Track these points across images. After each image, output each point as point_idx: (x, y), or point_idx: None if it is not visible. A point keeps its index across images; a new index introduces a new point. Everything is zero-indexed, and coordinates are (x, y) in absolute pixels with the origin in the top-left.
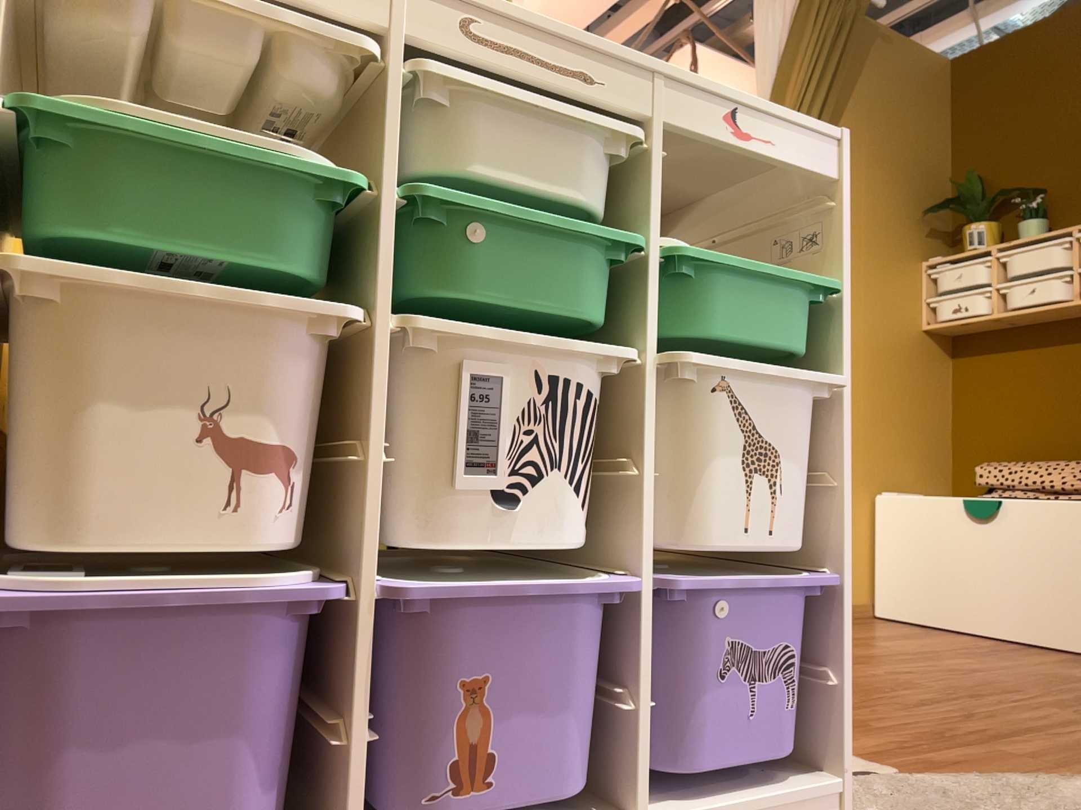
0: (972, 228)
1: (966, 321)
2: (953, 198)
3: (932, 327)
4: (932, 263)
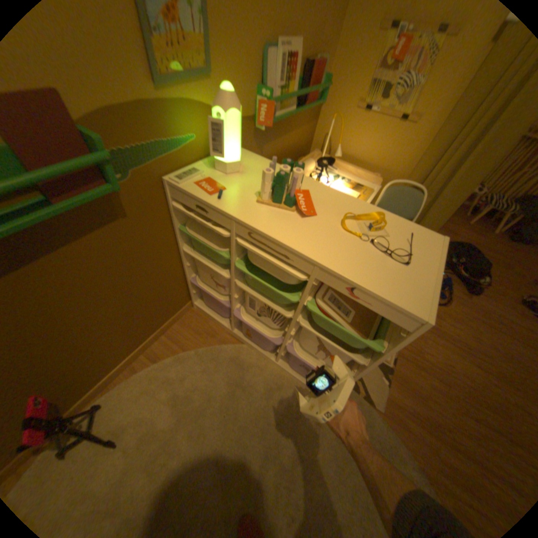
0: None
1: None
2: None
3: None
4: None
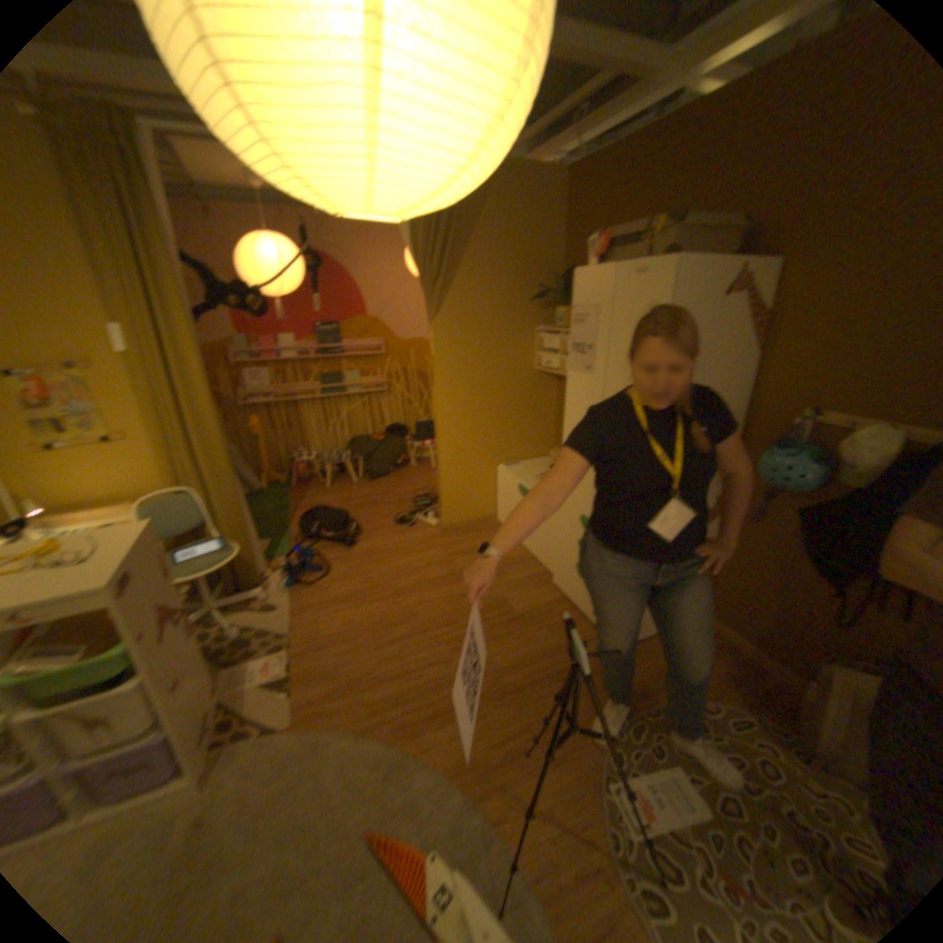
0: (562, 310)
1: (552, 373)
2: (557, 285)
3: (540, 370)
4: (542, 330)
